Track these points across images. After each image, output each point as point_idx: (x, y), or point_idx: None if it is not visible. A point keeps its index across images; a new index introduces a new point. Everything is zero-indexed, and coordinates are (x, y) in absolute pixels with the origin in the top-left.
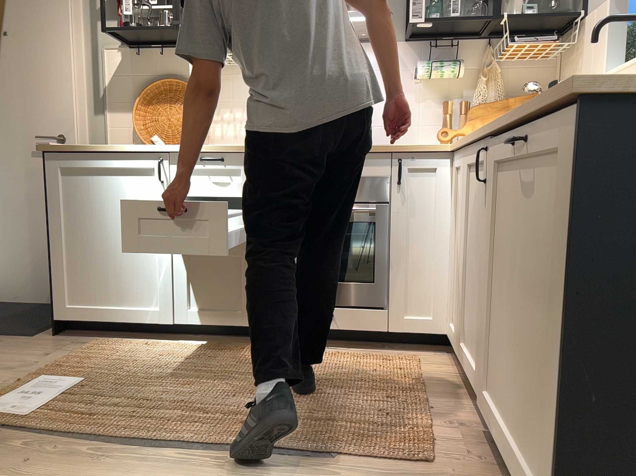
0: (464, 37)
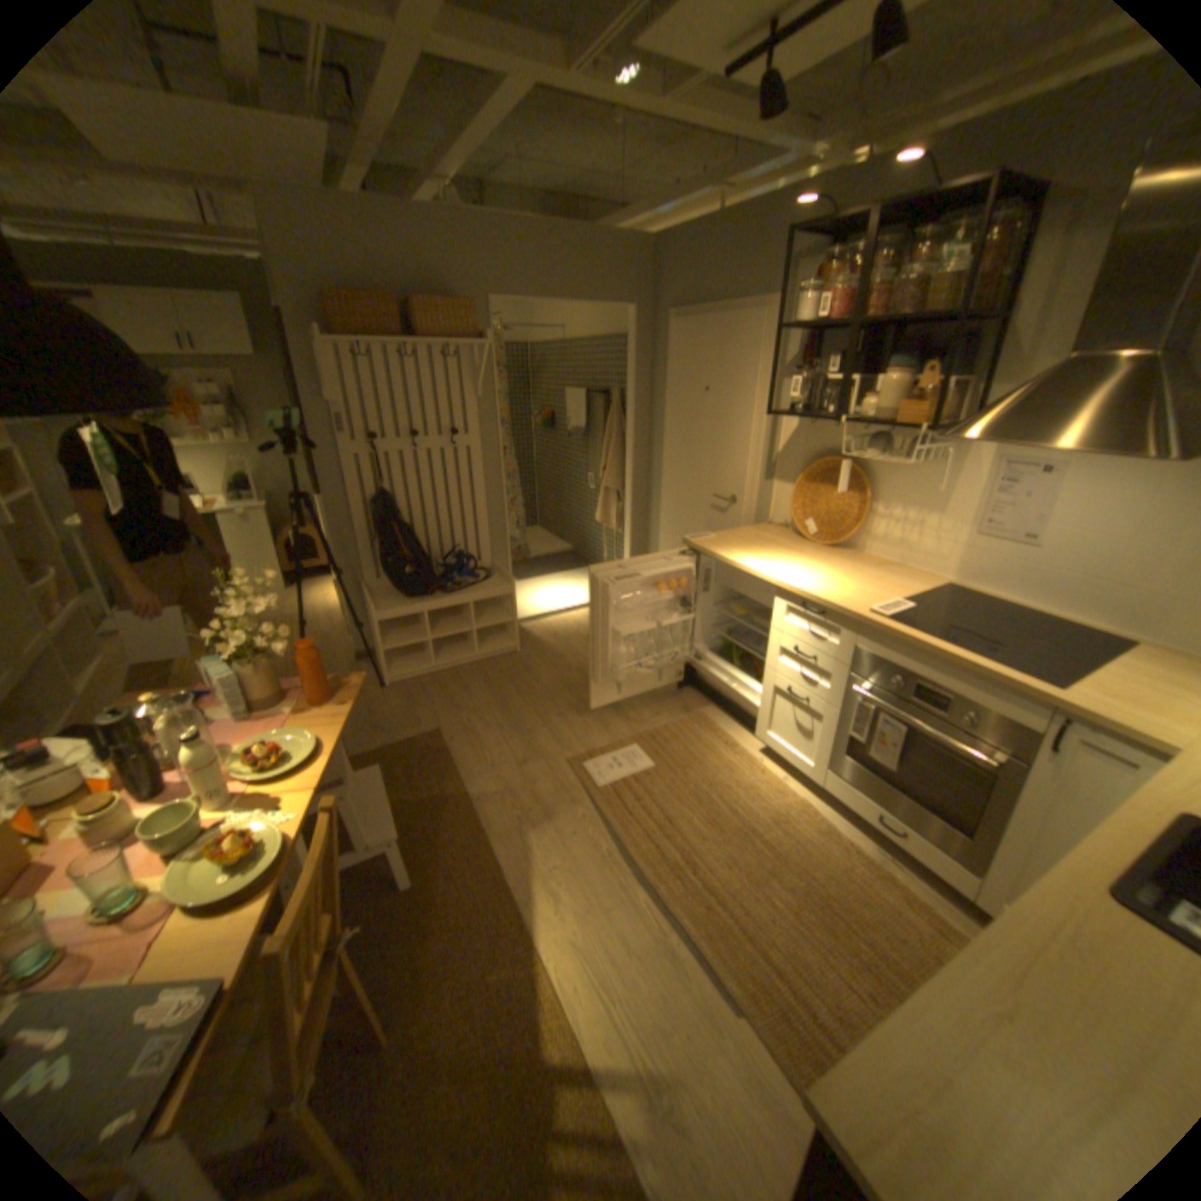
0: None
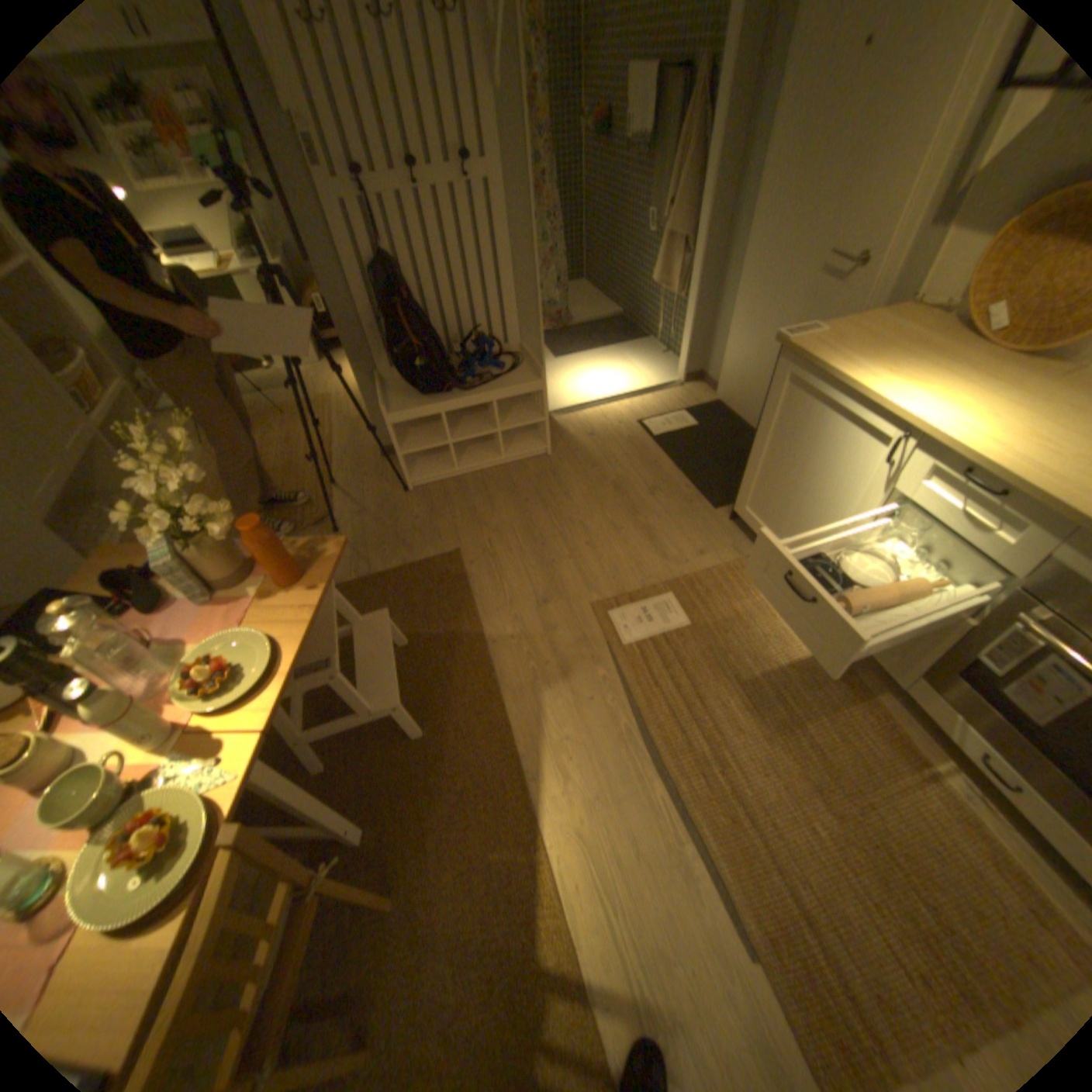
0: None
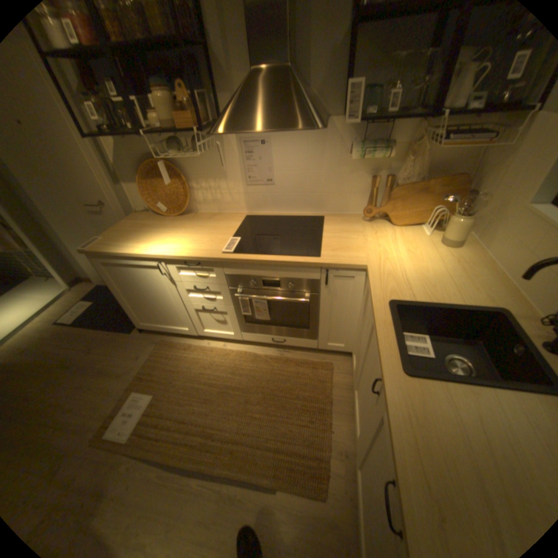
0: (403, 111)
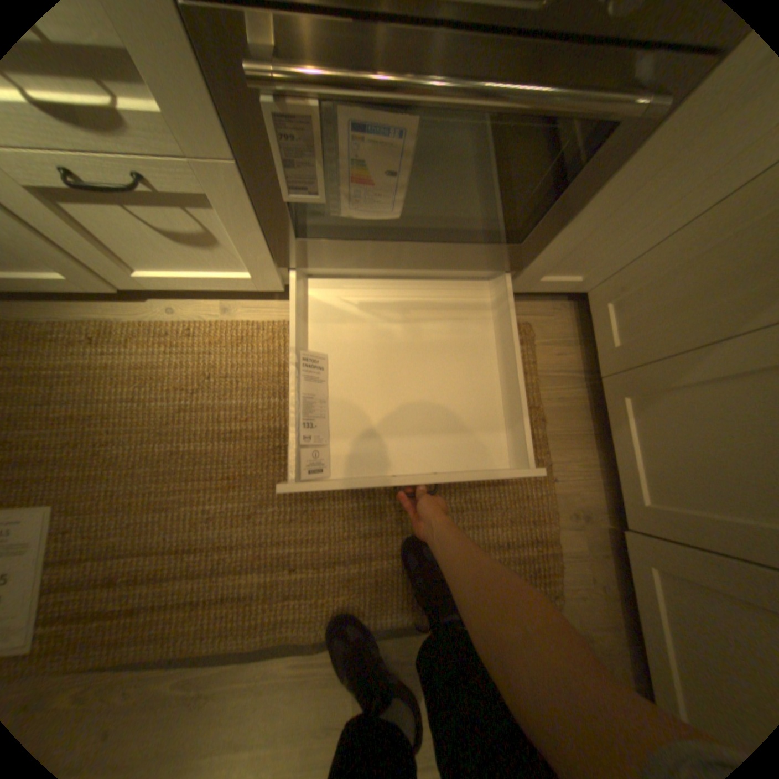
0: None
